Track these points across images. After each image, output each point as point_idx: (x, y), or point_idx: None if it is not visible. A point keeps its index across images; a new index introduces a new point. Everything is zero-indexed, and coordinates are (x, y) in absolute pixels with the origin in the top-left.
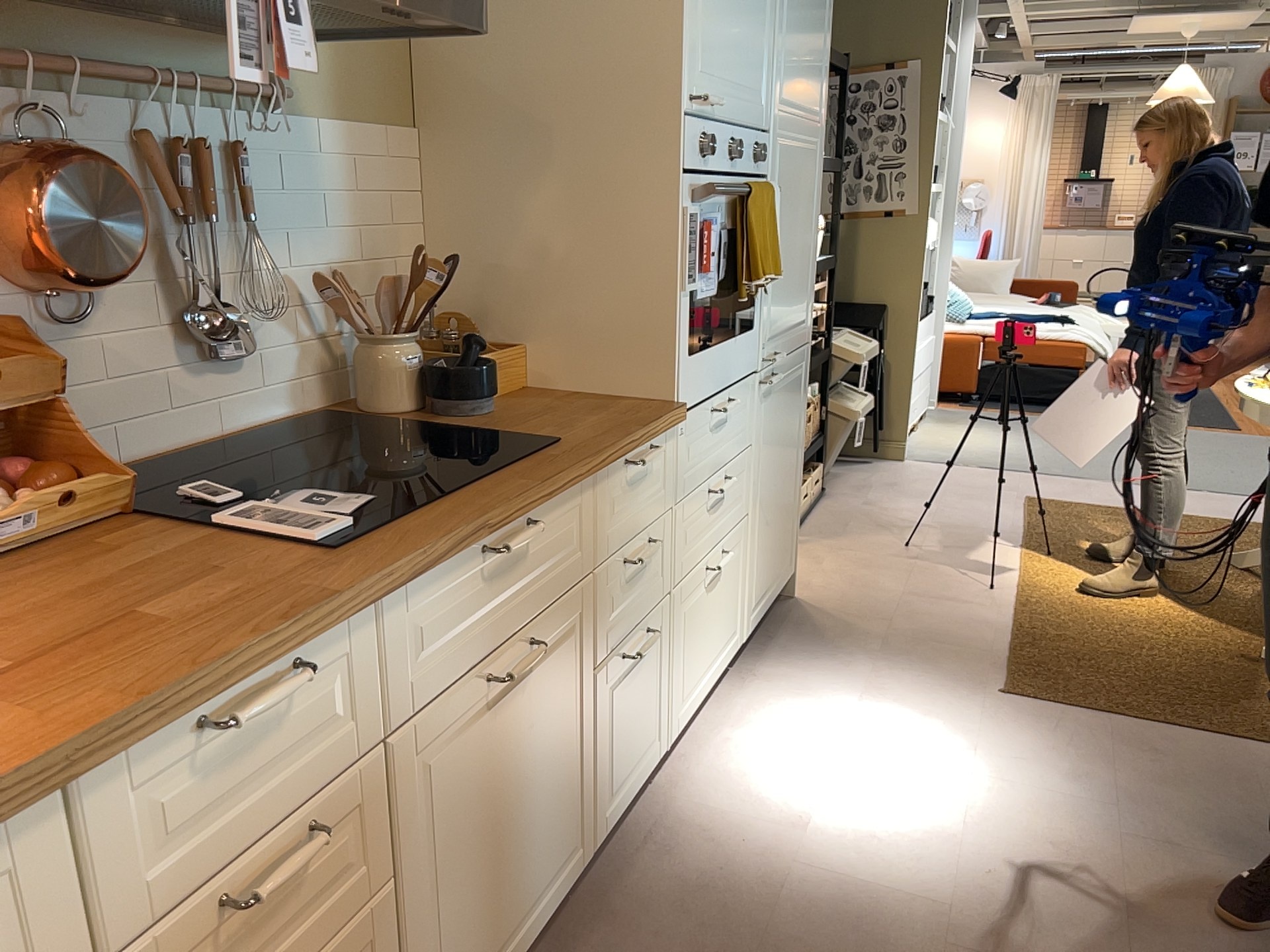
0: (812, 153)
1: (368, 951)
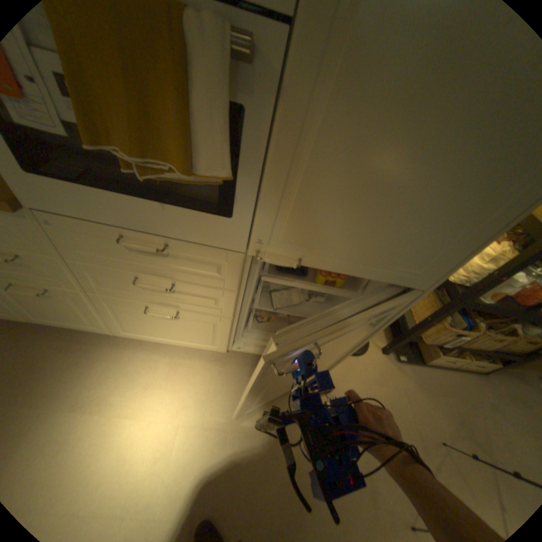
0: None
1: None
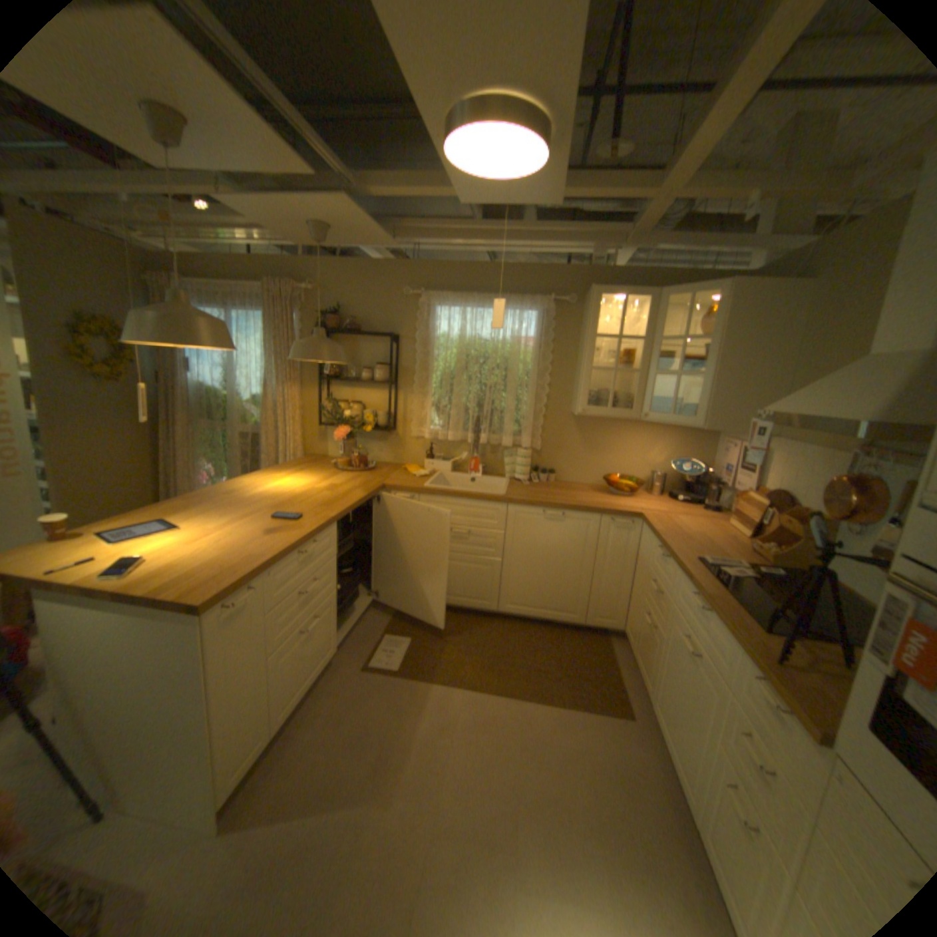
0: None
1: (660, 645)
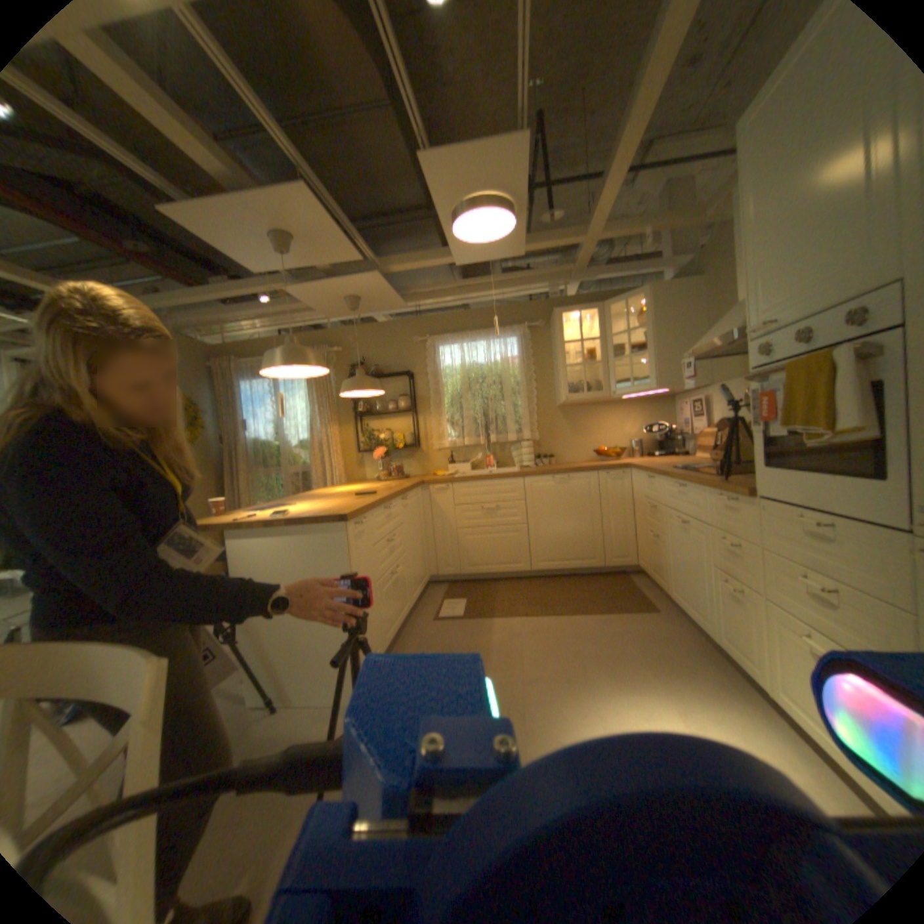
0: None
1: (661, 545)
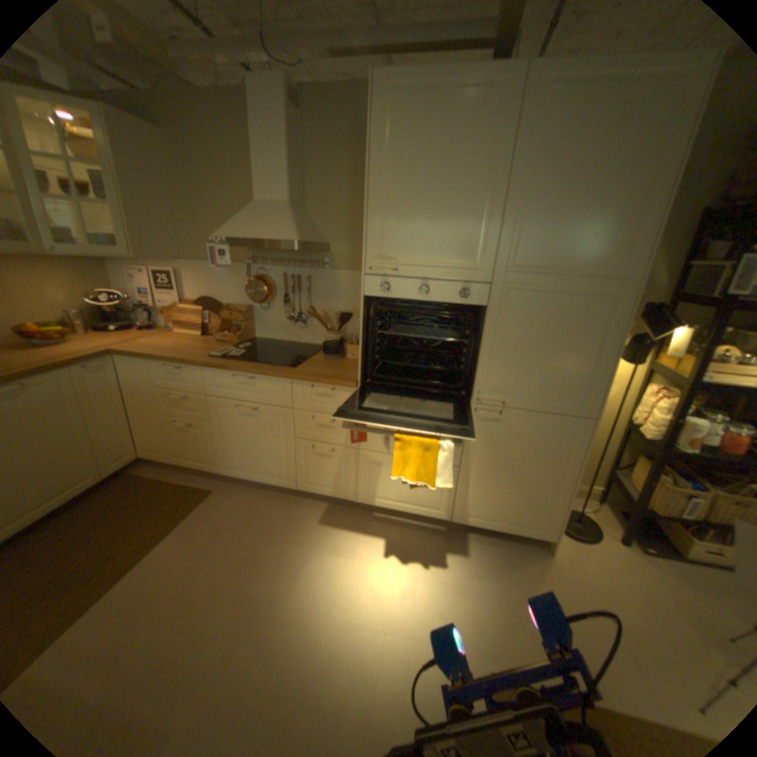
0: (604, 295)
1: (202, 432)
